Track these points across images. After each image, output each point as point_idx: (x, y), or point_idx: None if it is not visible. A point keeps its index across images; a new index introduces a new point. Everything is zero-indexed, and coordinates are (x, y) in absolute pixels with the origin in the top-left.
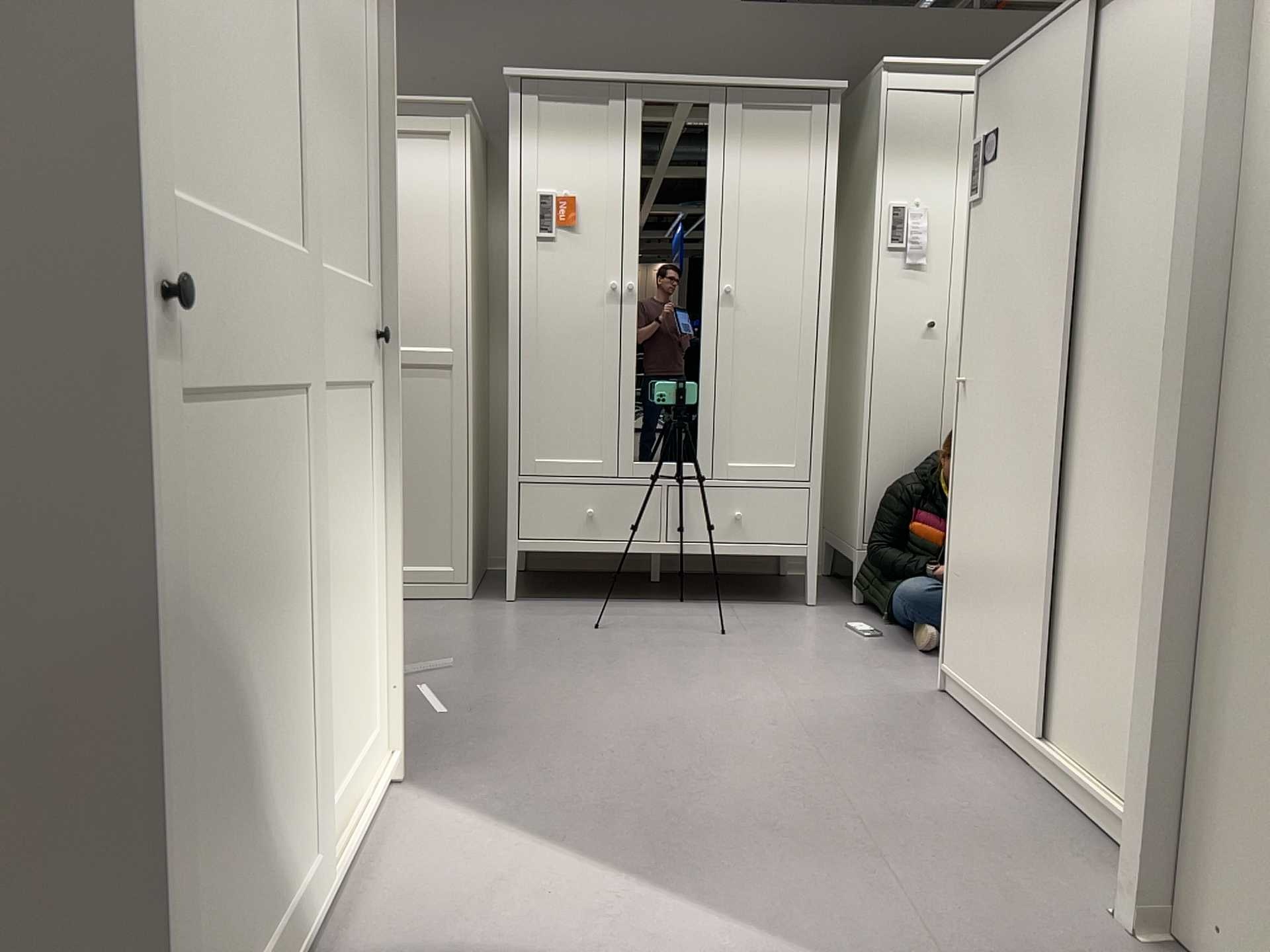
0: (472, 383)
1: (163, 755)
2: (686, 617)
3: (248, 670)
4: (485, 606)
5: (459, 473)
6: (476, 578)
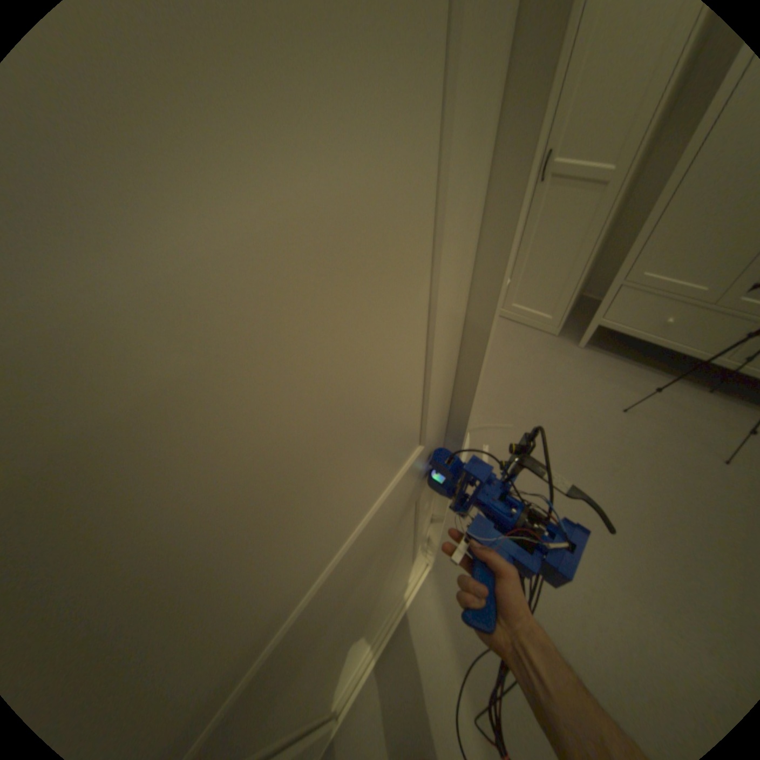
0: (621, 196)
1: None
2: (704, 416)
3: None
4: (562, 347)
5: (579, 265)
6: (567, 316)
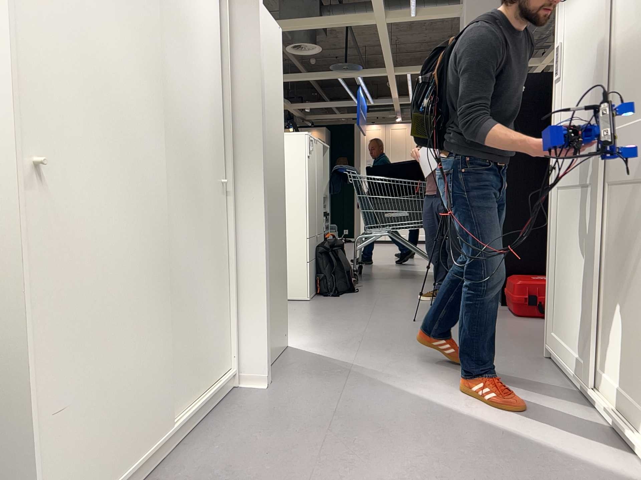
0: None
1: (549, 254)
2: None
3: (567, 260)
4: None
5: None
6: None
